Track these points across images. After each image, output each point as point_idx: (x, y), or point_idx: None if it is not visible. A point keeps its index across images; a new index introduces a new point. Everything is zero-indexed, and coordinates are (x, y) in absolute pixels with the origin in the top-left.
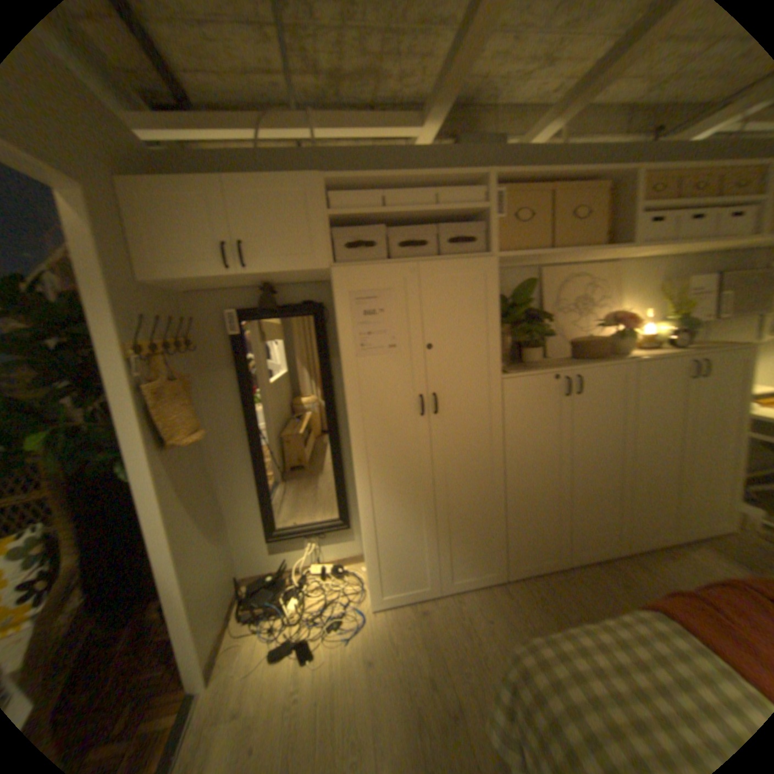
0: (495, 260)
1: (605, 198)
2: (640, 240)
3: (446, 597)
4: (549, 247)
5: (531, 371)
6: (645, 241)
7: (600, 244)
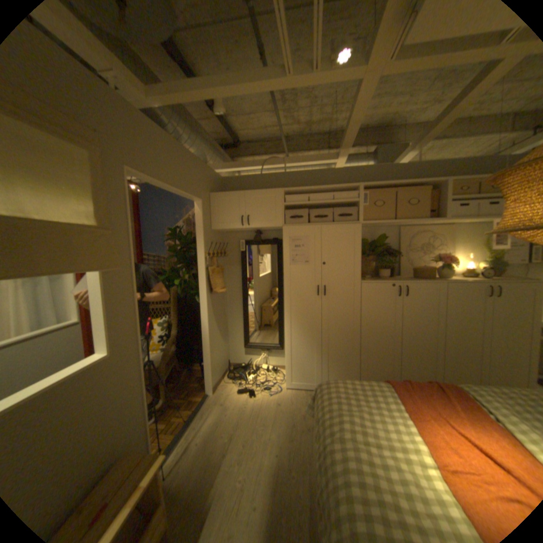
0: (360, 225)
1: (432, 193)
2: (449, 216)
3: None
4: (394, 218)
5: (378, 281)
6: (454, 216)
7: (429, 216)
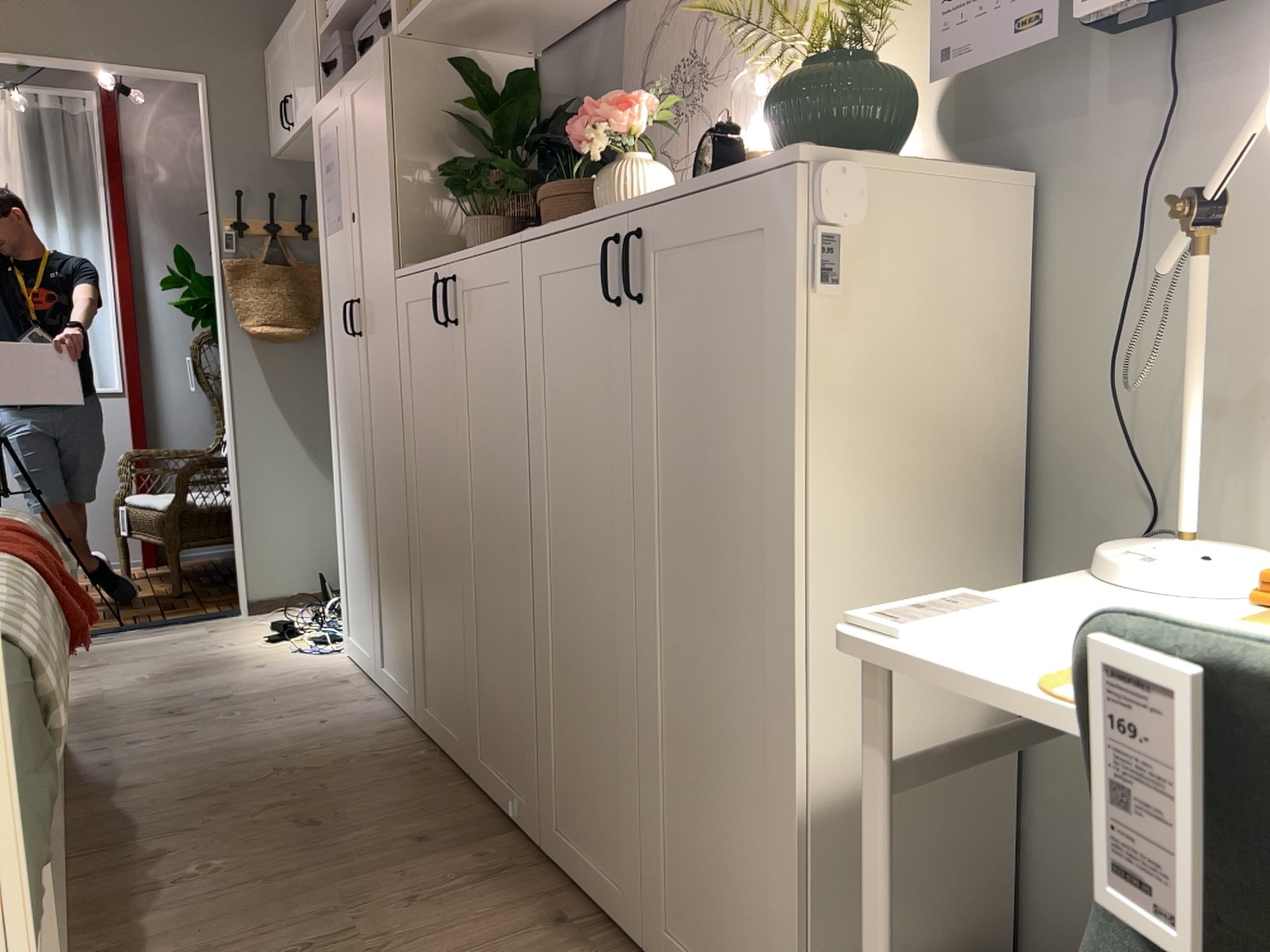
0: (386, 39)
1: None
2: None
3: (380, 691)
4: None
5: (420, 263)
6: None
7: None
